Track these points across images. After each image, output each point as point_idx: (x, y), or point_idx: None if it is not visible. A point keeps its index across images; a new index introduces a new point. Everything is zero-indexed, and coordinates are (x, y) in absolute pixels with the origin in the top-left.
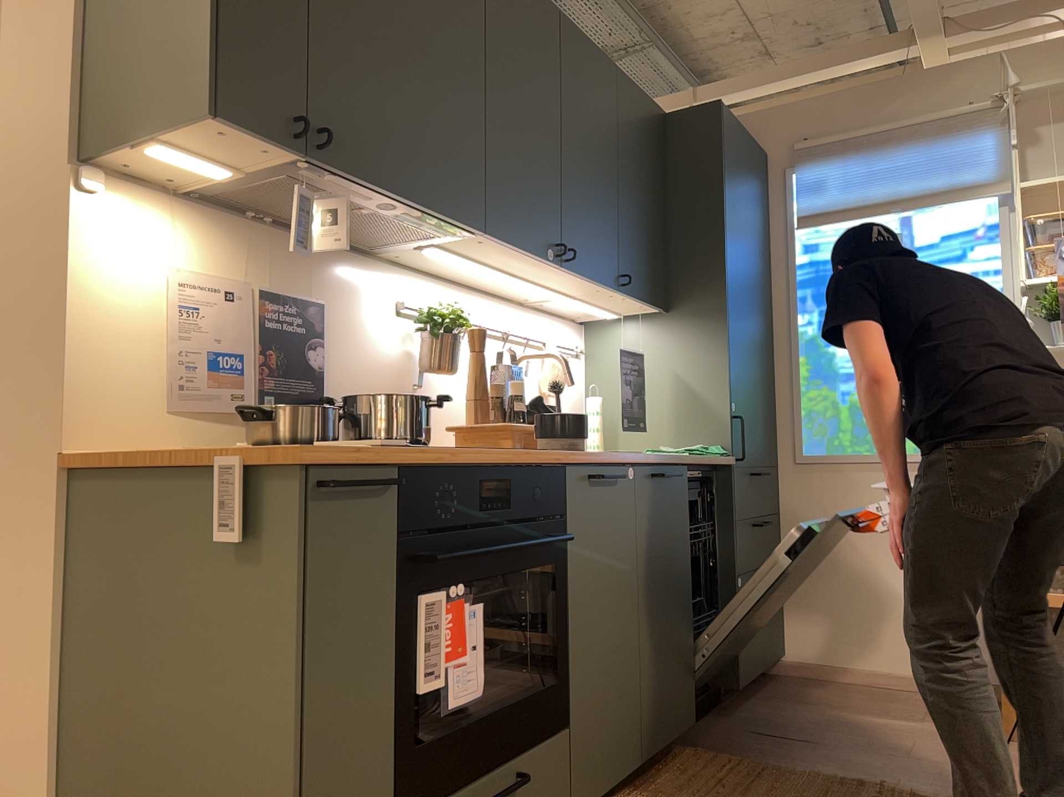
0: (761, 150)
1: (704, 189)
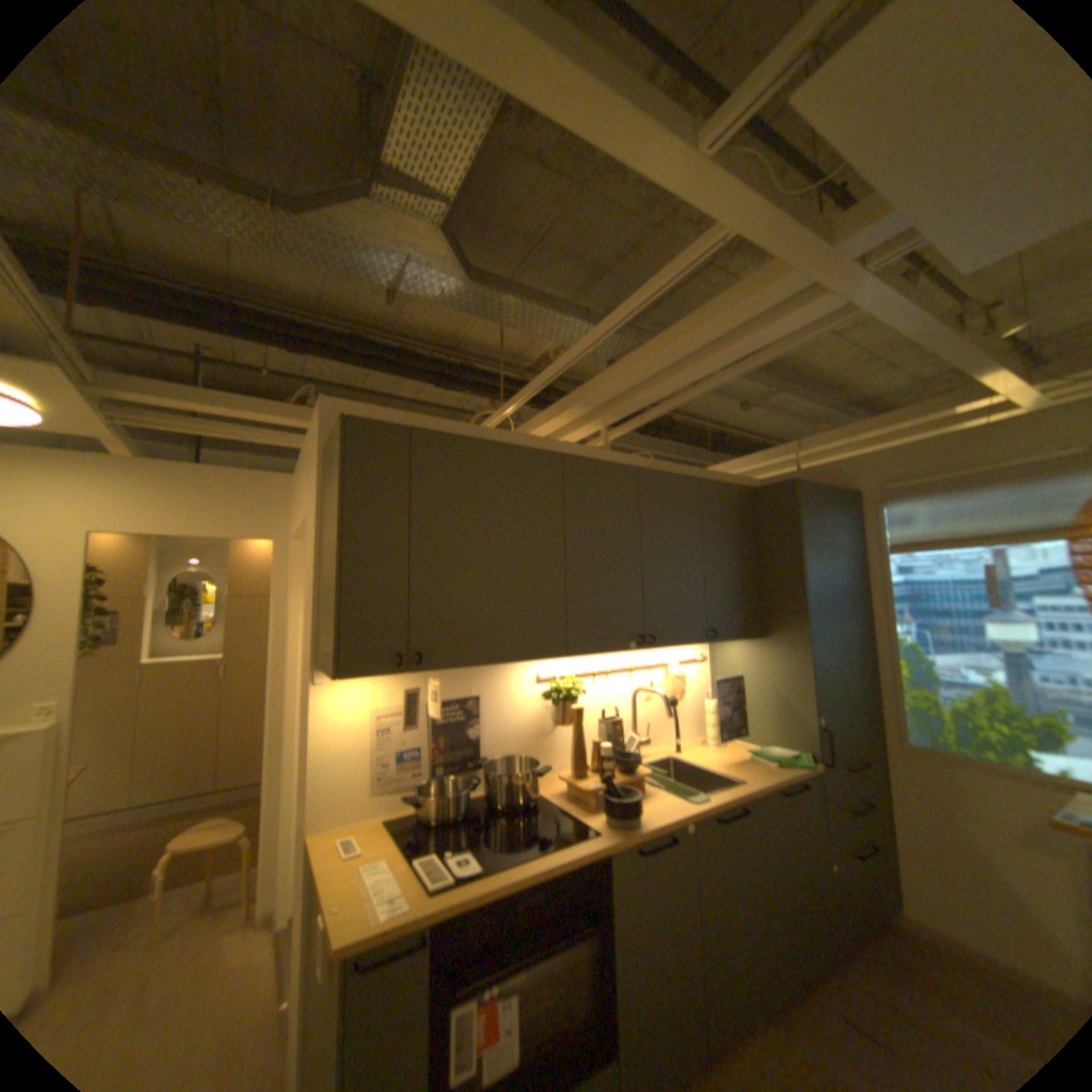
0: (855, 487)
1: (787, 547)
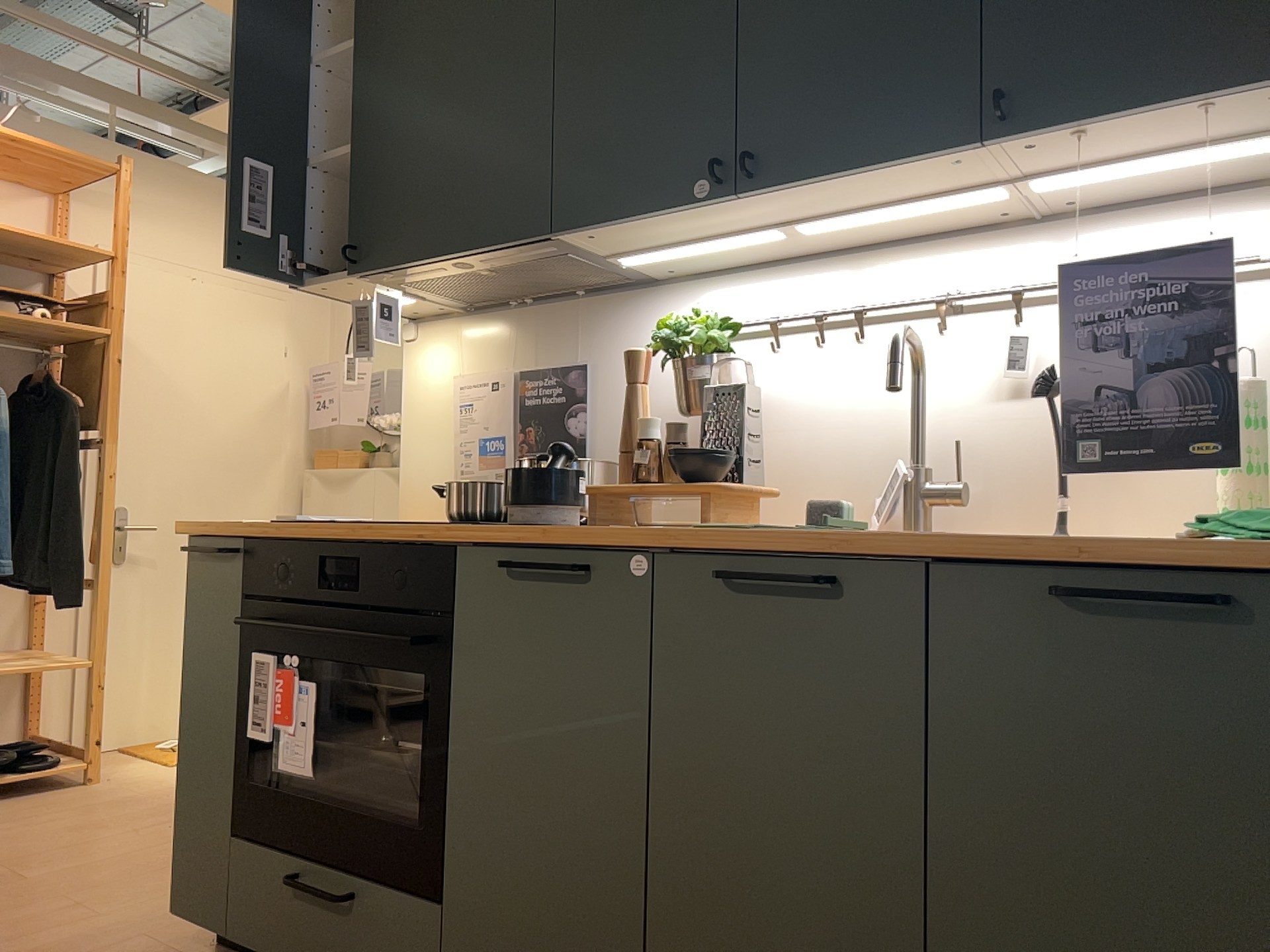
0: None
1: None
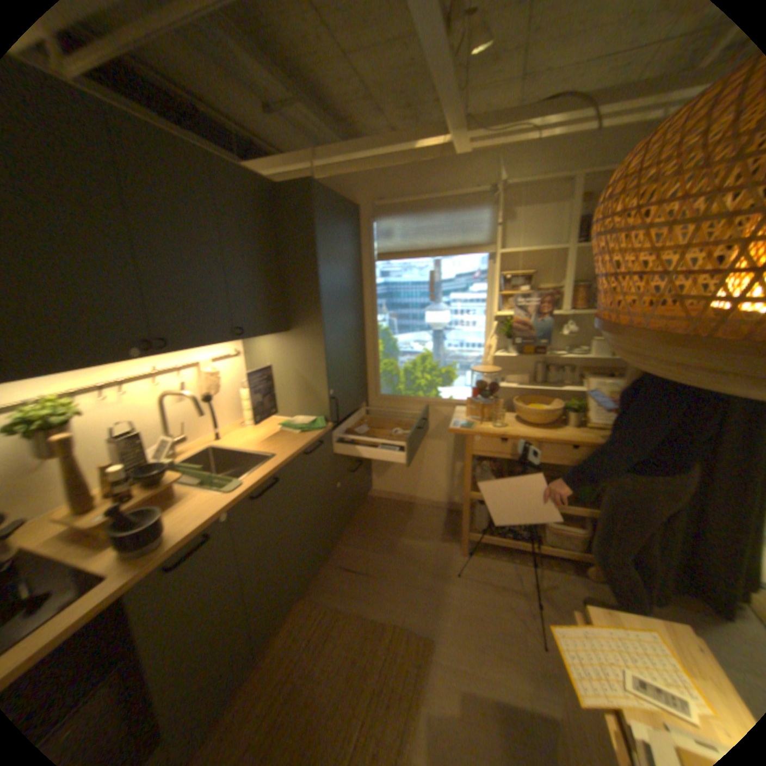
0: (355, 202)
1: (303, 248)
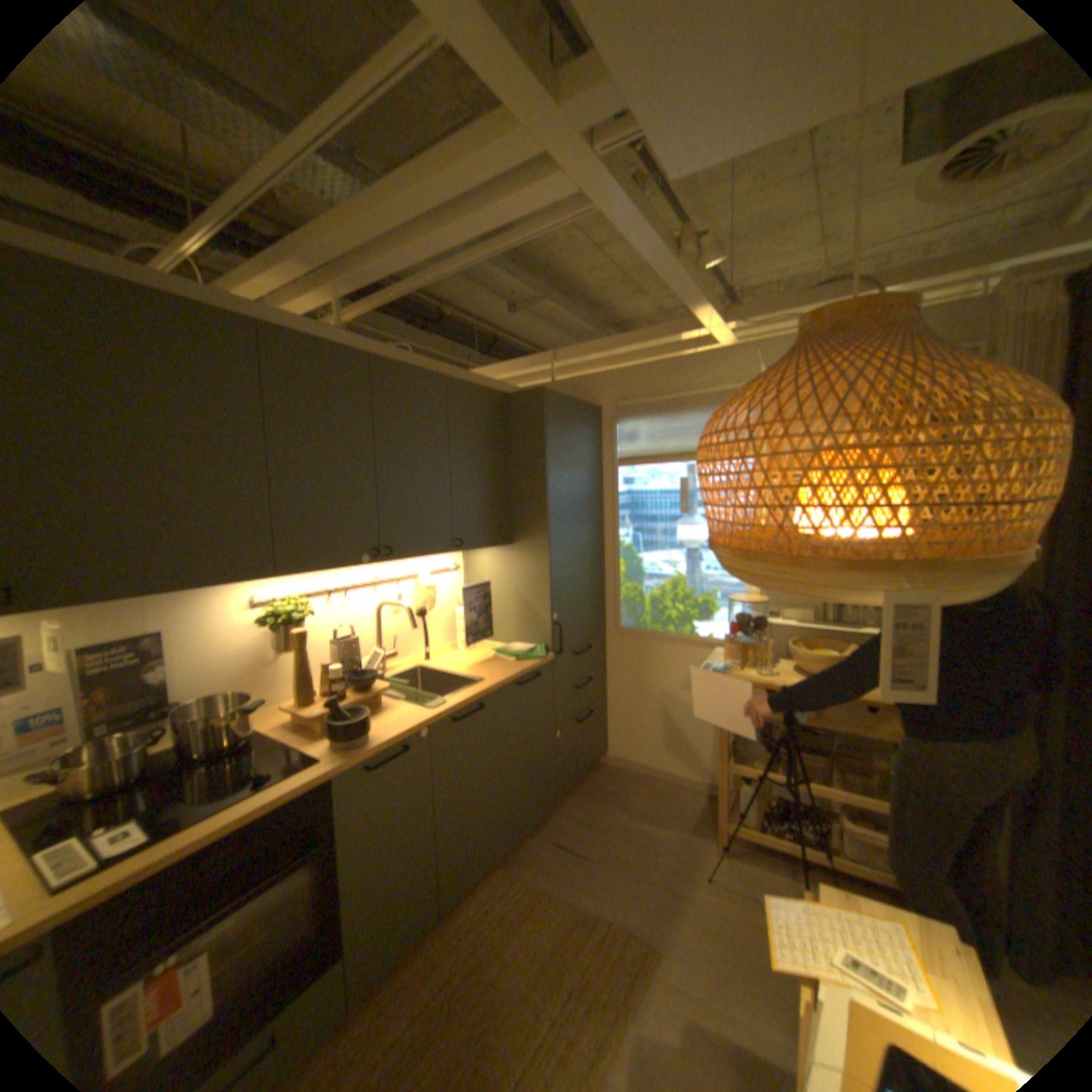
0: (598, 403)
1: (533, 457)
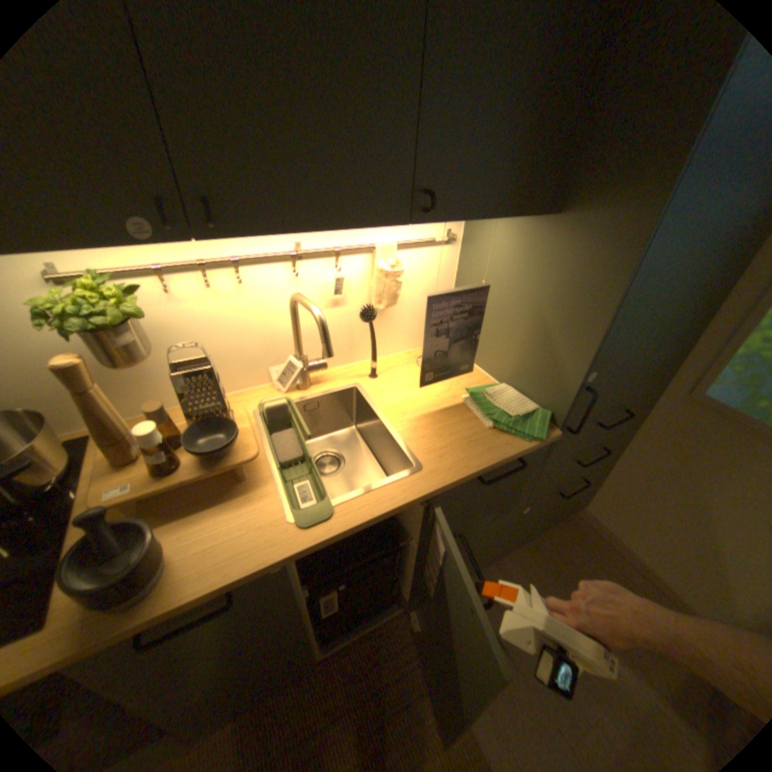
0: None
1: None
